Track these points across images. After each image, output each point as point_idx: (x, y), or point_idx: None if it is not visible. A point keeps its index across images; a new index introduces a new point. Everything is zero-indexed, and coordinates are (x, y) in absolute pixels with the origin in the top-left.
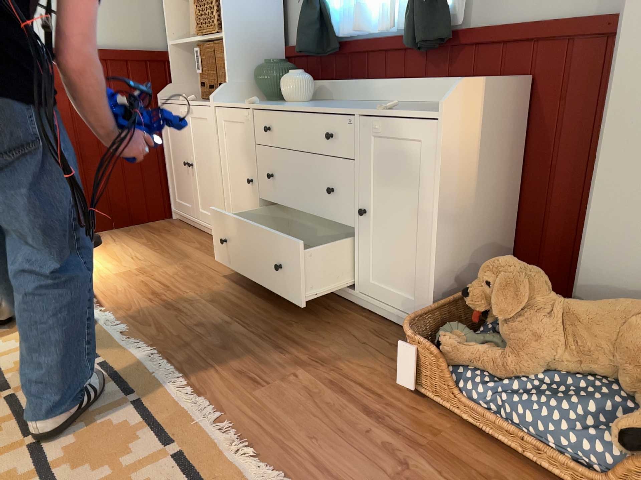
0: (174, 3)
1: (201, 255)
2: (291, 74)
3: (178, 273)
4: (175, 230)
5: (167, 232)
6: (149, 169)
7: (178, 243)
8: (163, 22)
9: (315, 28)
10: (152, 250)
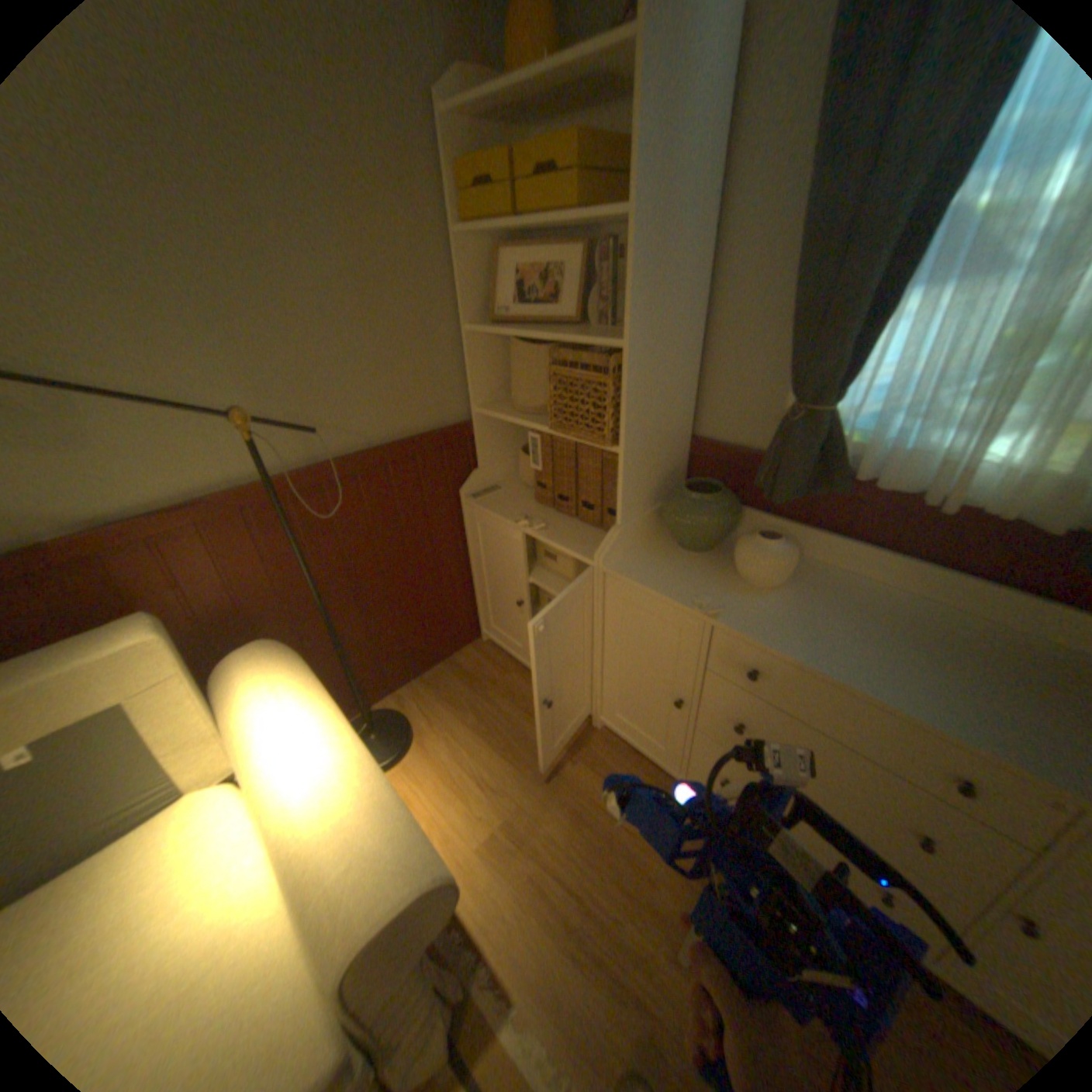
0: (481, 340)
1: (577, 765)
2: (771, 546)
3: (573, 839)
4: (502, 678)
5: (493, 684)
6: (452, 588)
7: (527, 725)
8: (463, 371)
9: (818, 459)
10: (498, 752)
